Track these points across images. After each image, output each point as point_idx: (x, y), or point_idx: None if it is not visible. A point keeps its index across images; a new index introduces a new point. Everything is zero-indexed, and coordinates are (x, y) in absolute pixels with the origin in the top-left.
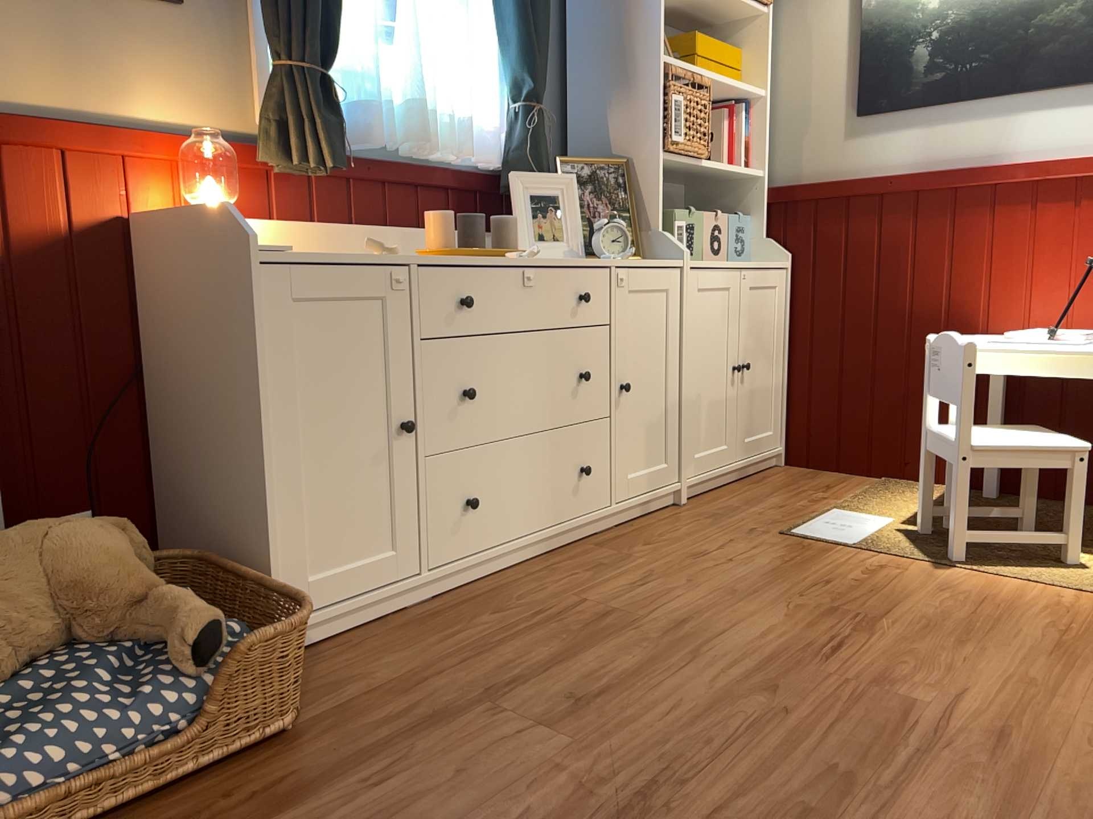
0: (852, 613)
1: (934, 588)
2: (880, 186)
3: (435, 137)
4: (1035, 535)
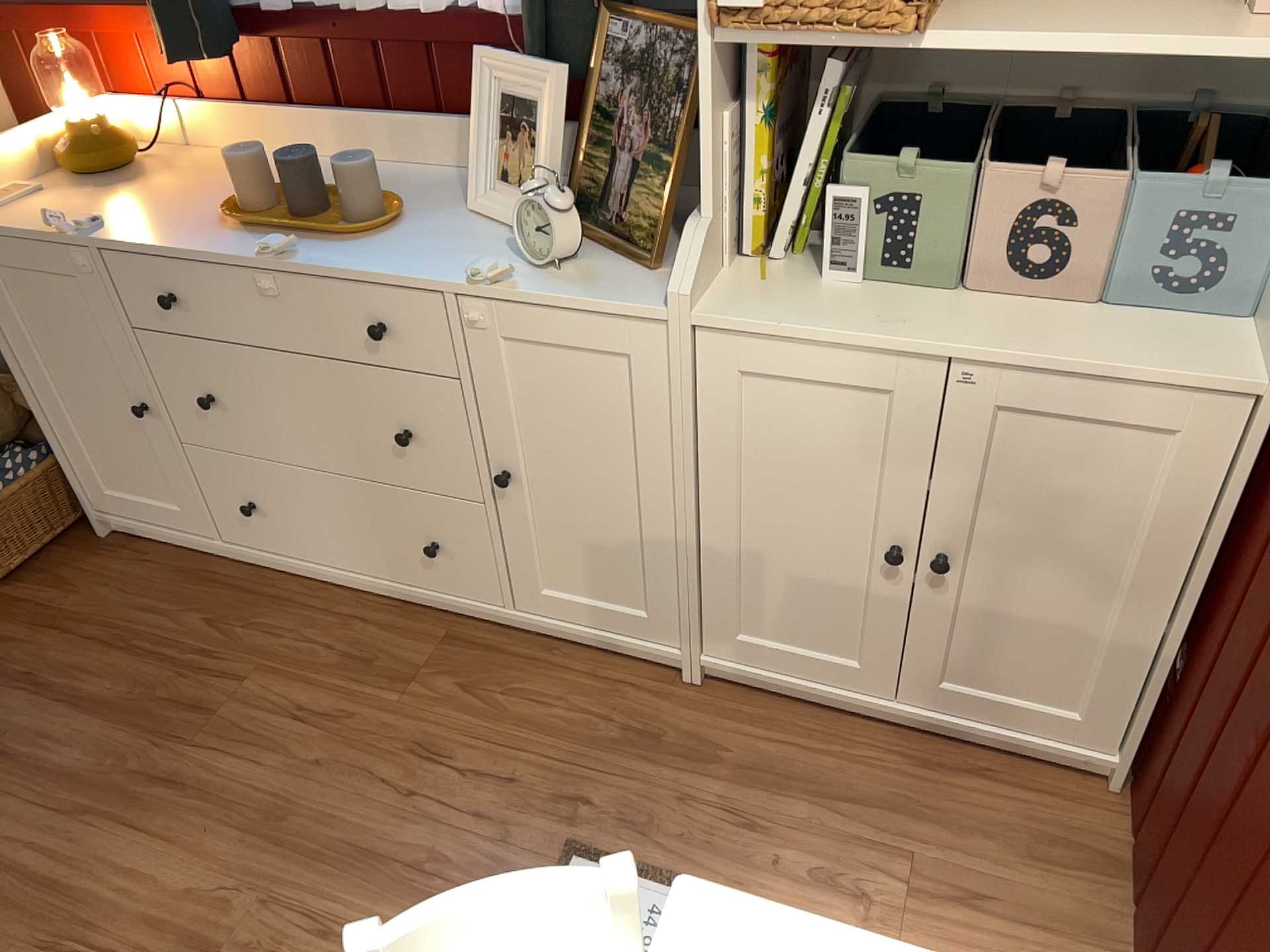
0: None
1: None
2: None
3: None
4: None
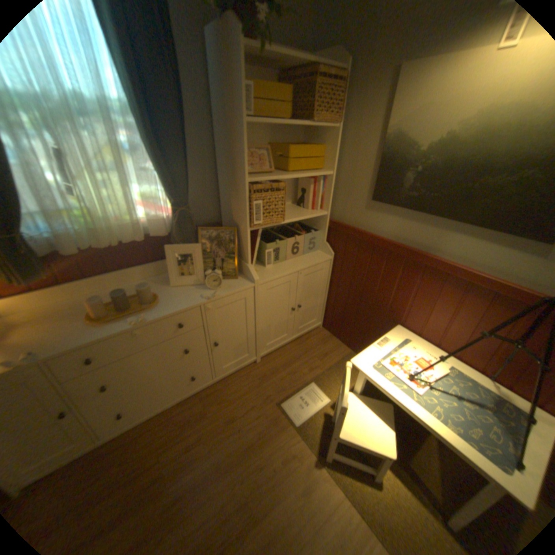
0: (248, 513)
1: (300, 493)
2: (375, 241)
3: (124, 229)
4: (363, 470)
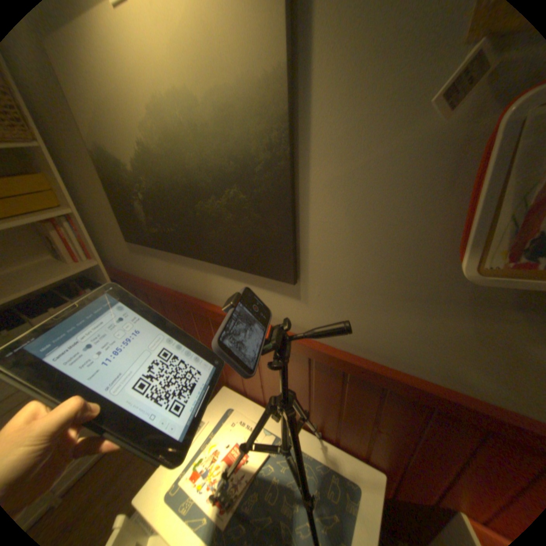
0: None
1: None
2: (154, 293)
3: None
4: None
